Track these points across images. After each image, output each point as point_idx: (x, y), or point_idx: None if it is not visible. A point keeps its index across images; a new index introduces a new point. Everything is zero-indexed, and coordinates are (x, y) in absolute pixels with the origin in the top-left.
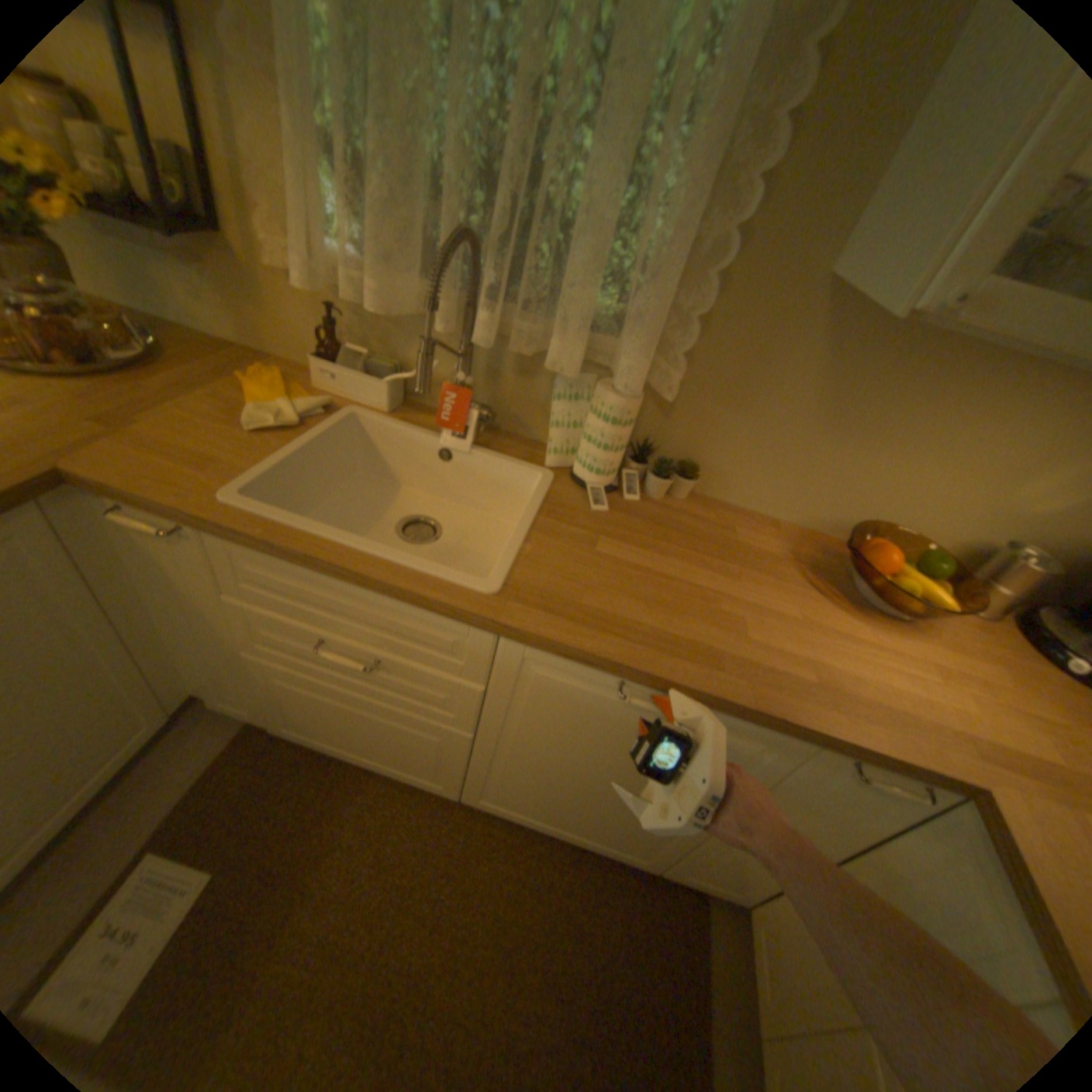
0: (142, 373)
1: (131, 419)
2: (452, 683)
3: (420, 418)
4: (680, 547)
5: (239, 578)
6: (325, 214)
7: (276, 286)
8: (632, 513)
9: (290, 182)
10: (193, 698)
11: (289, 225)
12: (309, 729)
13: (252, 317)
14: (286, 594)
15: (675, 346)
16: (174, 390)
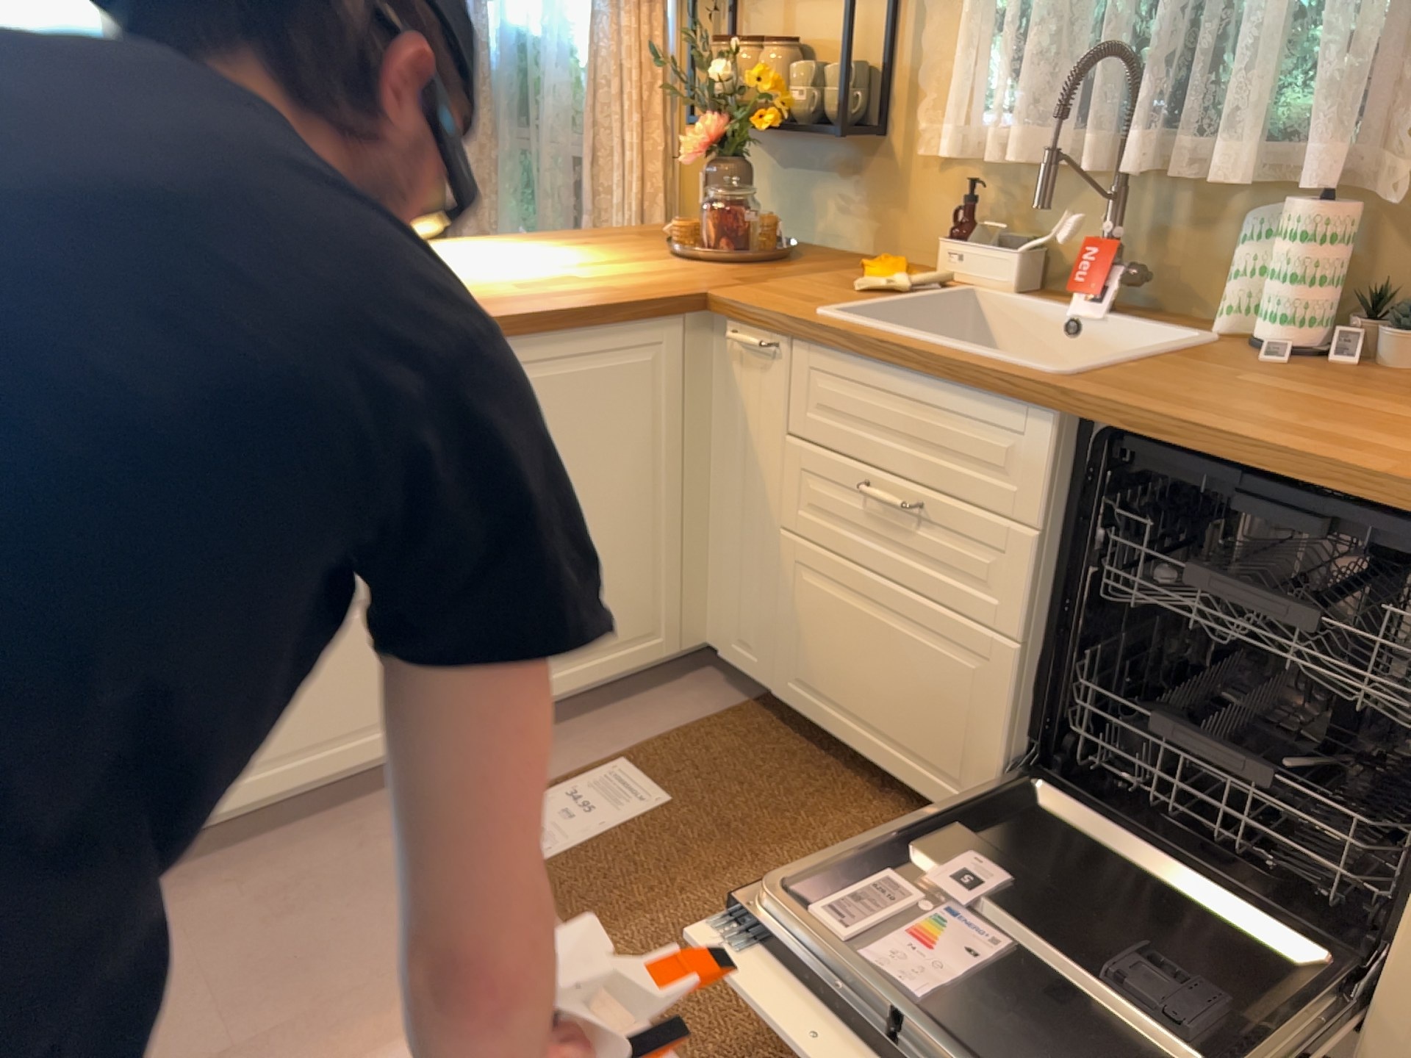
0: (779, 264)
1: (763, 280)
2: (1000, 529)
3: (1052, 299)
4: (1390, 397)
5: (811, 401)
6: (986, 90)
7: (924, 181)
8: (1328, 372)
9: (956, 61)
10: (708, 643)
11: (950, 113)
12: (821, 672)
13: (892, 221)
14: (848, 415)
15: (1405, 137)
16: (802, 272)
